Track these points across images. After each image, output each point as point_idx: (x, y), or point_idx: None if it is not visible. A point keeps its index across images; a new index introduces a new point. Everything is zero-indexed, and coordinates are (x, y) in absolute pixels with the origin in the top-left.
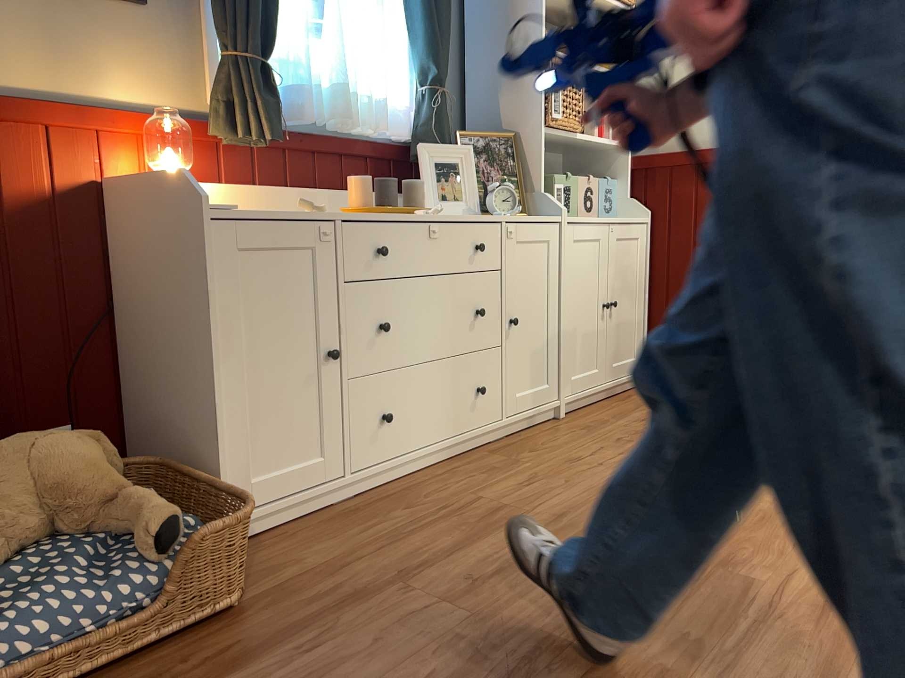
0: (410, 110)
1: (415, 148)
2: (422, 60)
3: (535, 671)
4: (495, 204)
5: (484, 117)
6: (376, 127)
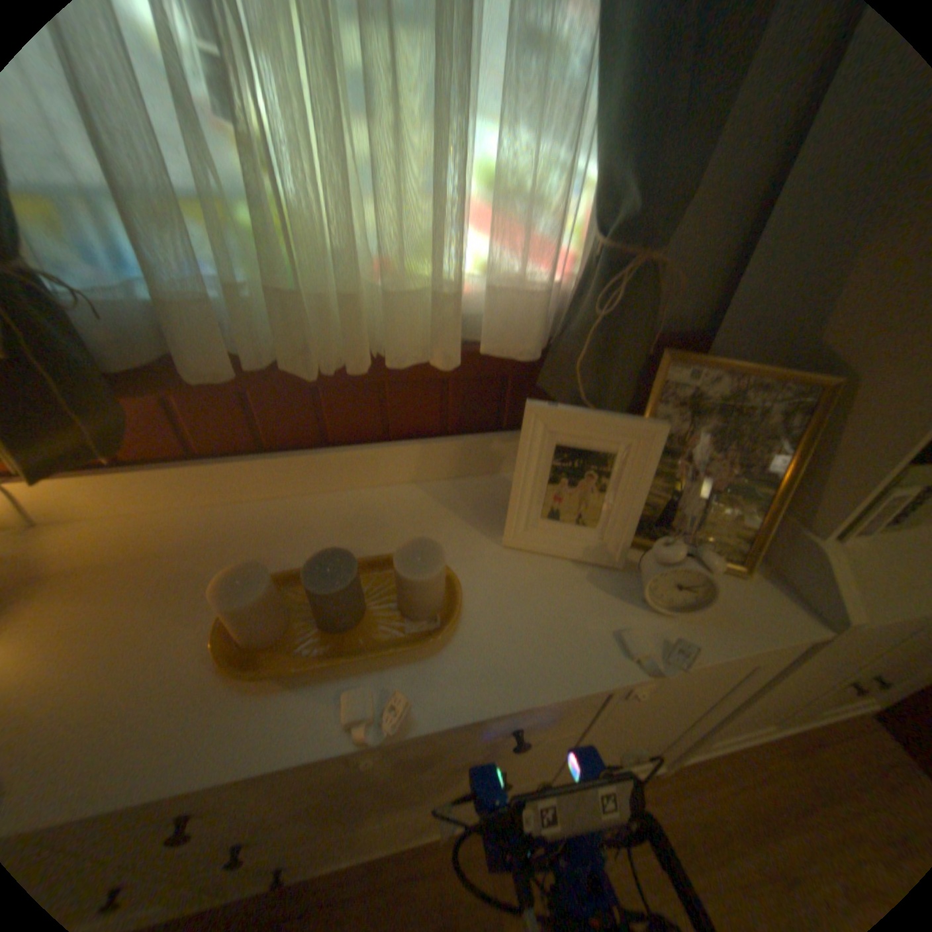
0: (582, 267)
1: (550, 373)
2: (617, 146)
3: None
4: (653, 589)
5: (792, 282)
6: (430, 354)
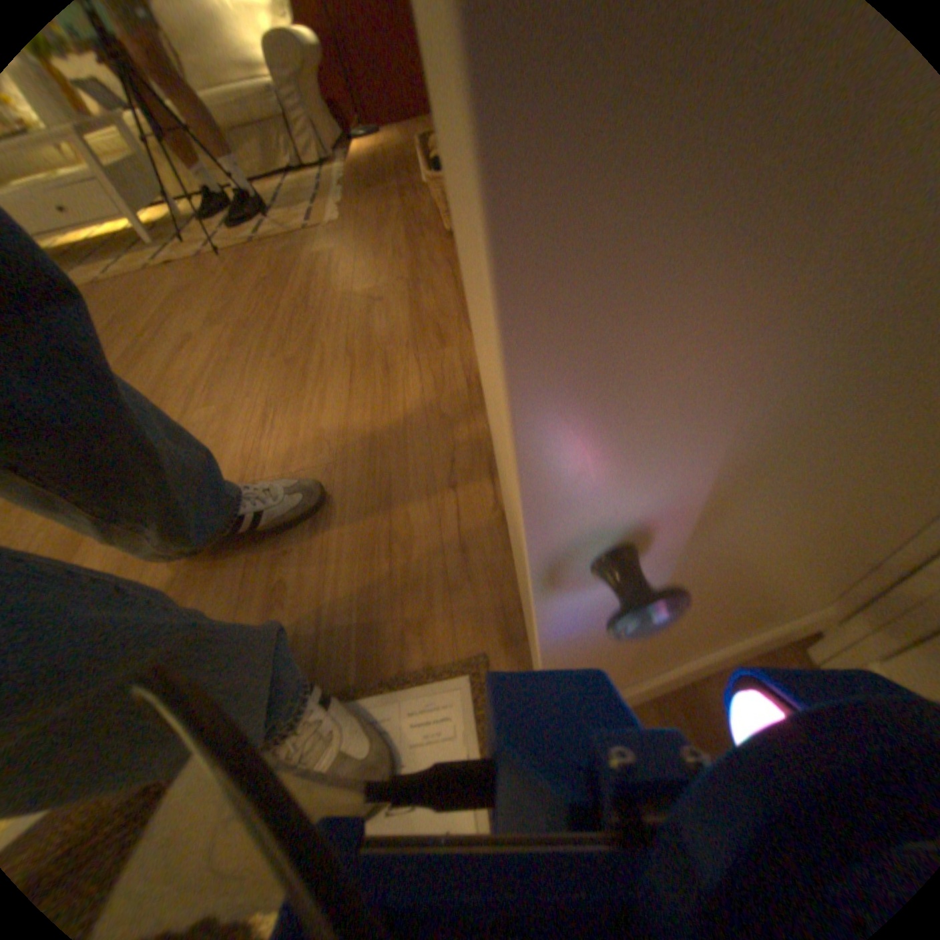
0: None
1: None
2: None
3: (300, 299)
4: None
5: None
6: None
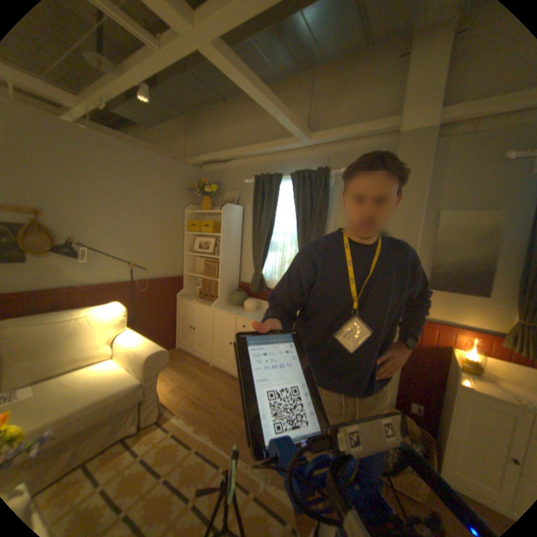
0: None
1: None
2: None
3: None
4: None
5: None
6: None
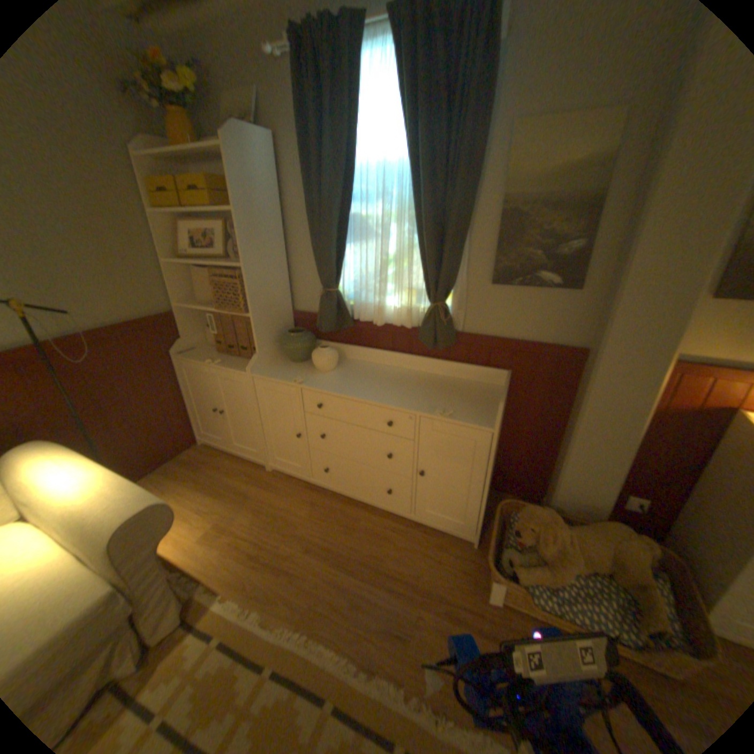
0: None
1: None
2: None
3: None
4: None
5: None
6: None
